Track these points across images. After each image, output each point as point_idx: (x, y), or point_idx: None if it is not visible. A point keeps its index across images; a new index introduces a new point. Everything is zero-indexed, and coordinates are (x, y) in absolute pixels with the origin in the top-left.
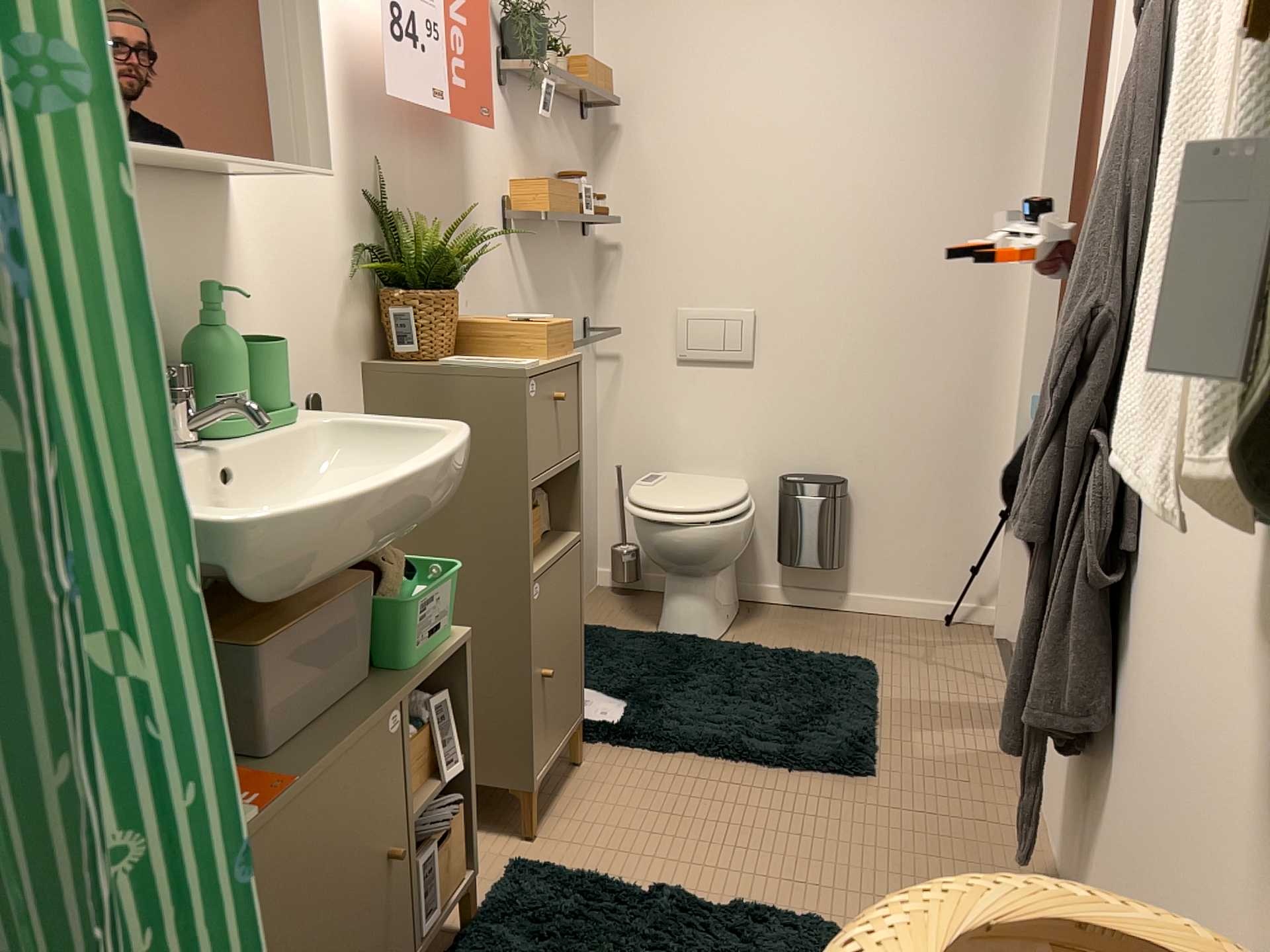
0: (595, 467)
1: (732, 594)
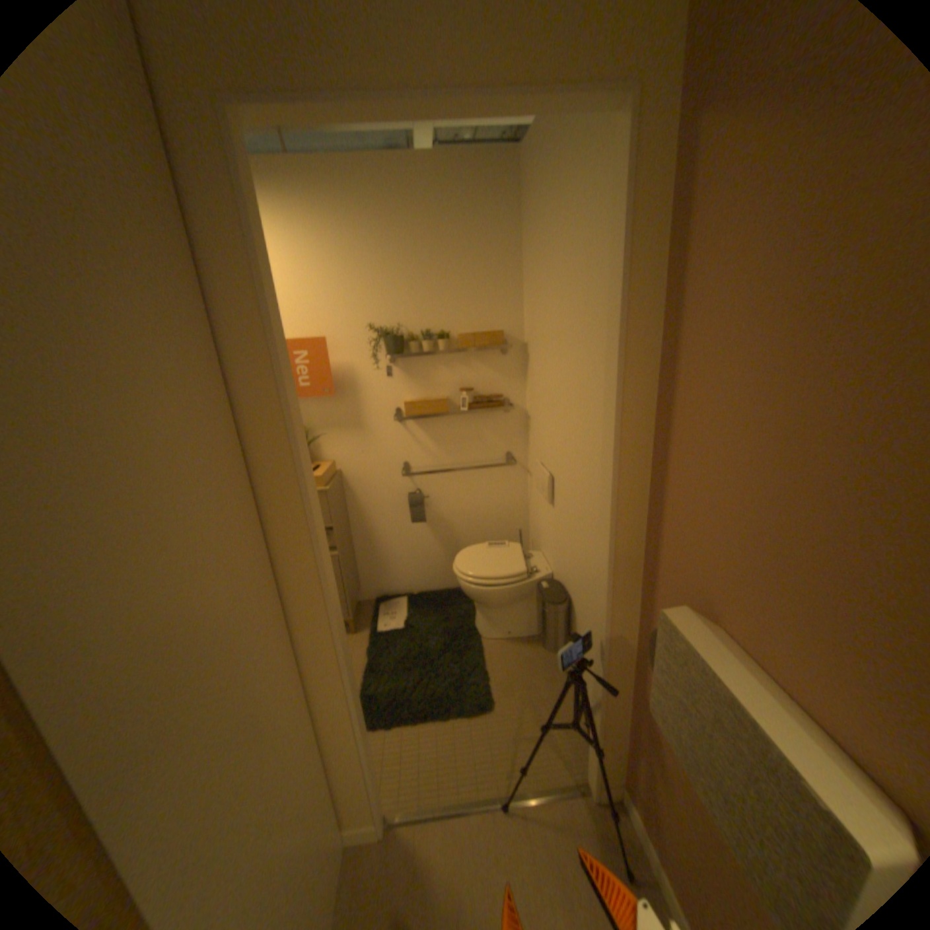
0: (521, 524)
1: (520, 623)
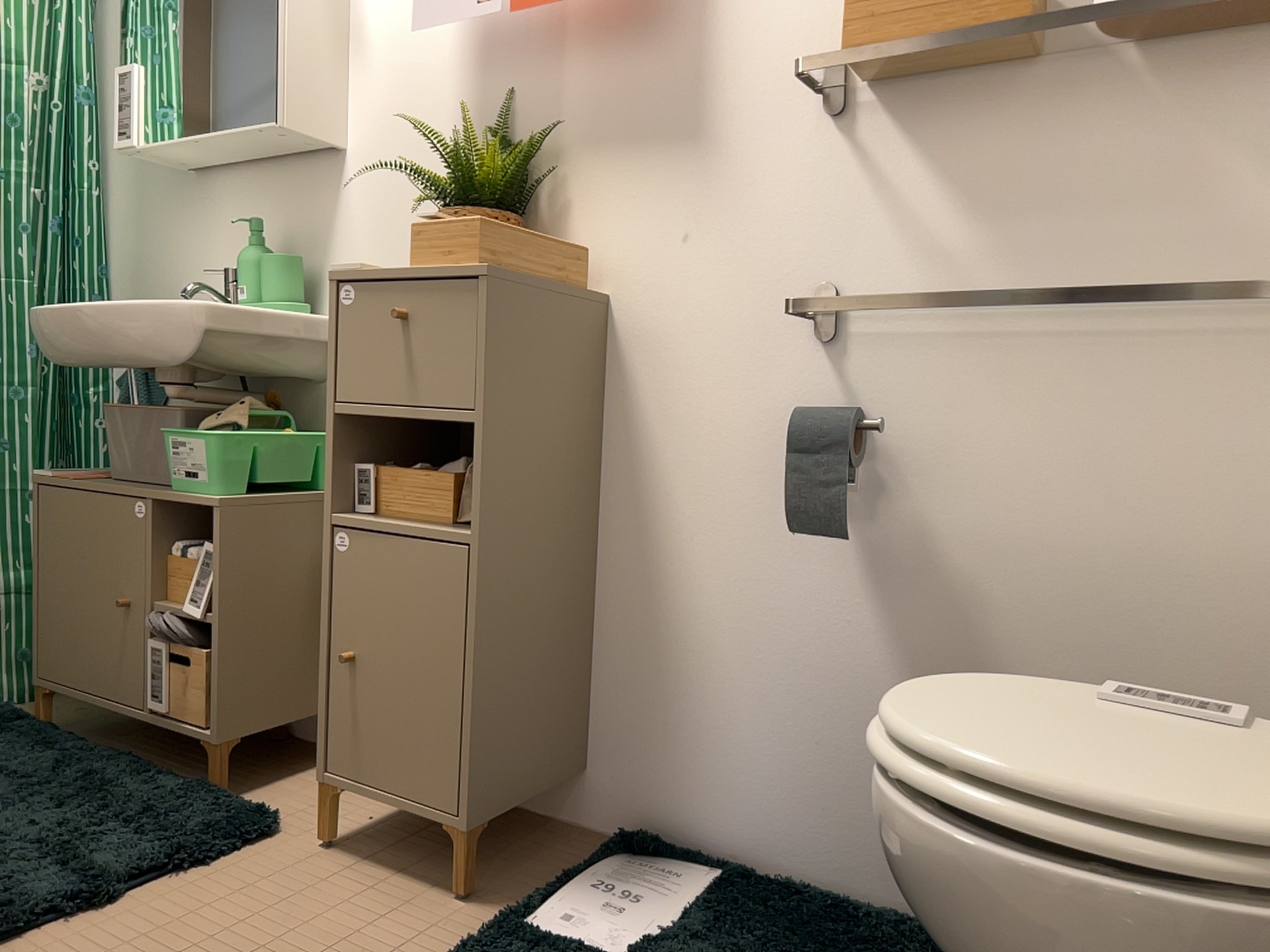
0: None
1: None
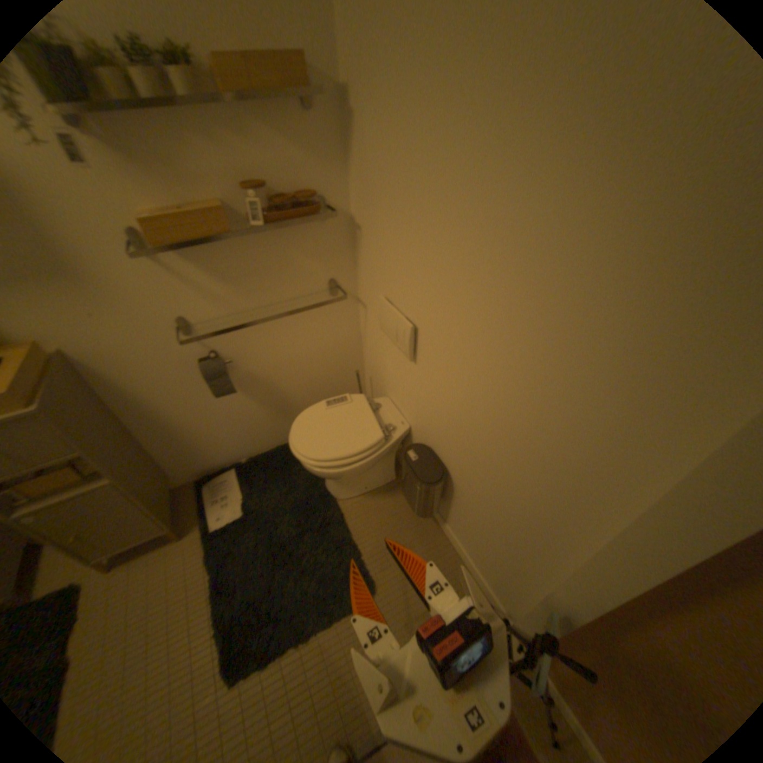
0: (354, 360)
1: (375, 476)
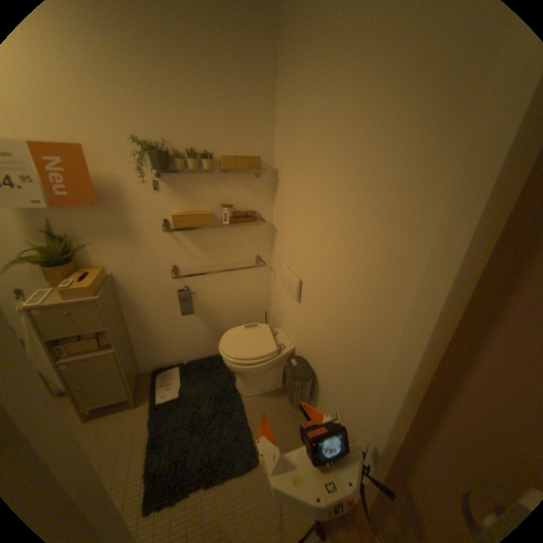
0: (265, 305)
1: (269, 382)
